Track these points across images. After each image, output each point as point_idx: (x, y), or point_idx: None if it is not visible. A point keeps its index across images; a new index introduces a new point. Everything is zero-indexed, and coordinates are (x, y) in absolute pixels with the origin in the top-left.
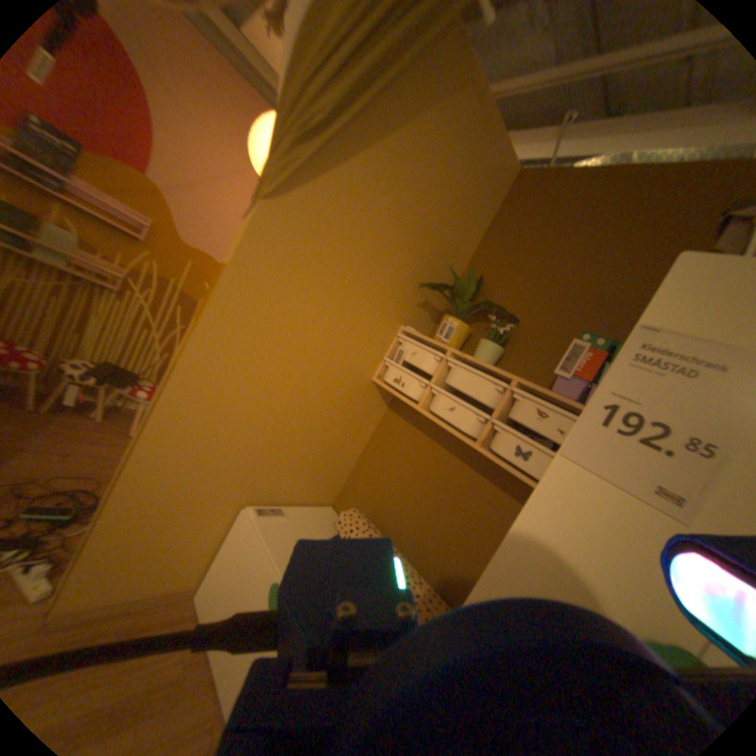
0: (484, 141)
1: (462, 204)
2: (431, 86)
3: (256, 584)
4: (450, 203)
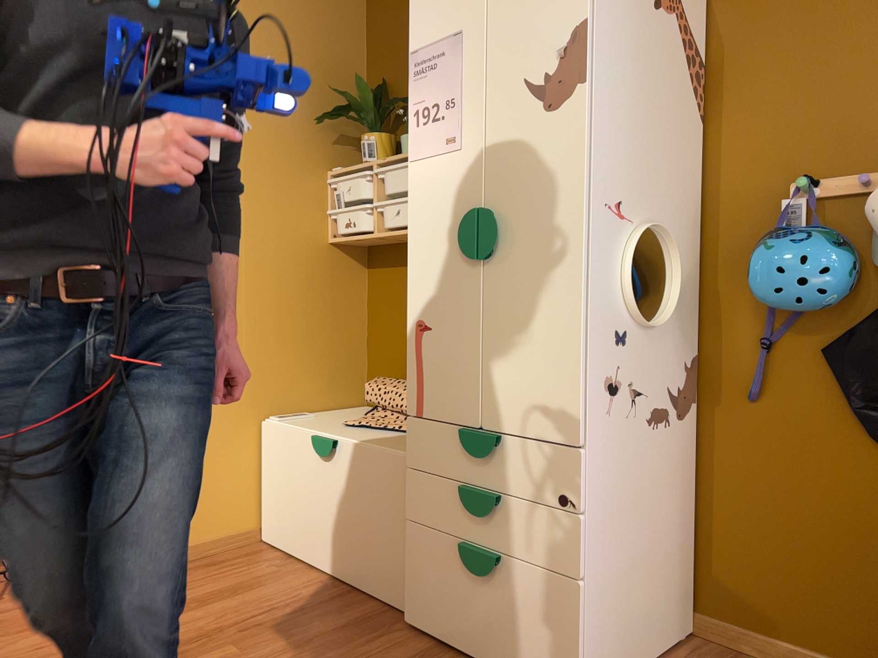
0: None
1: (319, 21)
2: None
3: (299, 458)
4: (304, 28)
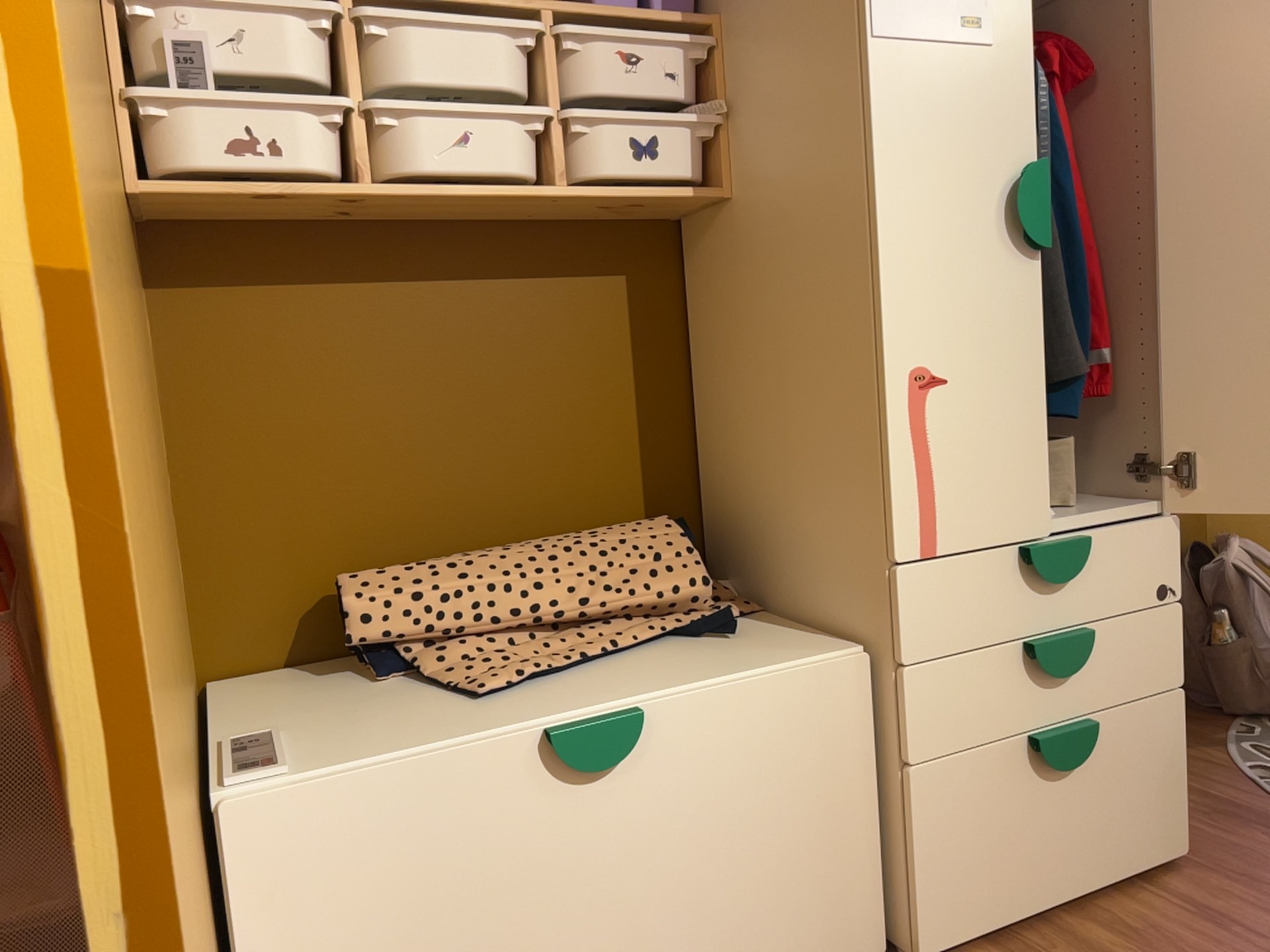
0: None
1: None
2: None
3: (477, 827)
4: None
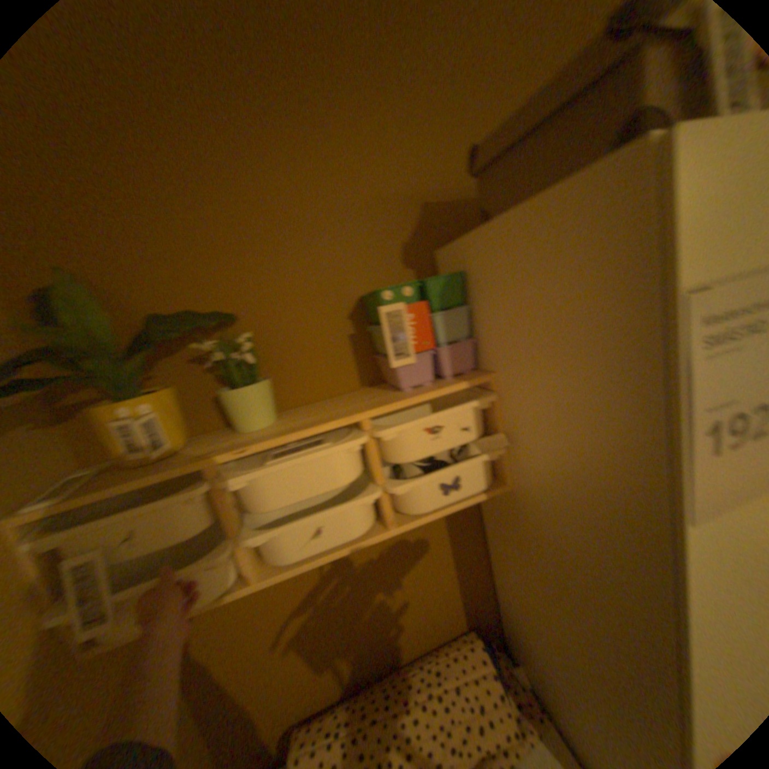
0: None
1: None
2: None
3: None
4: None
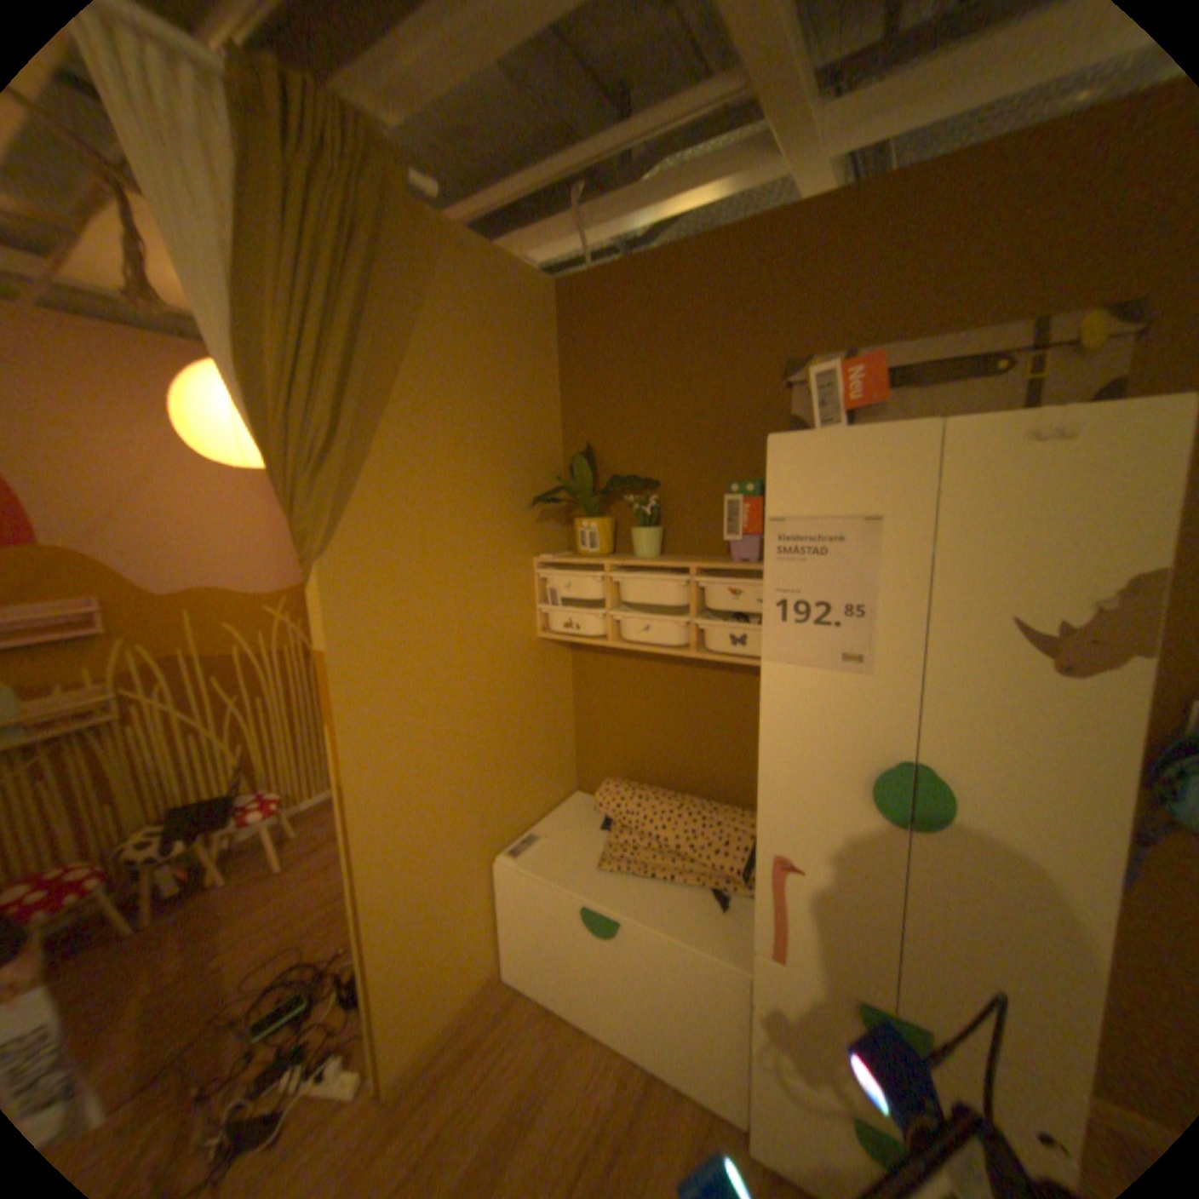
0: (496, 290)
1: (516, 377)
2: (405, 287)
3: (563, 921)
4: (503, 389)
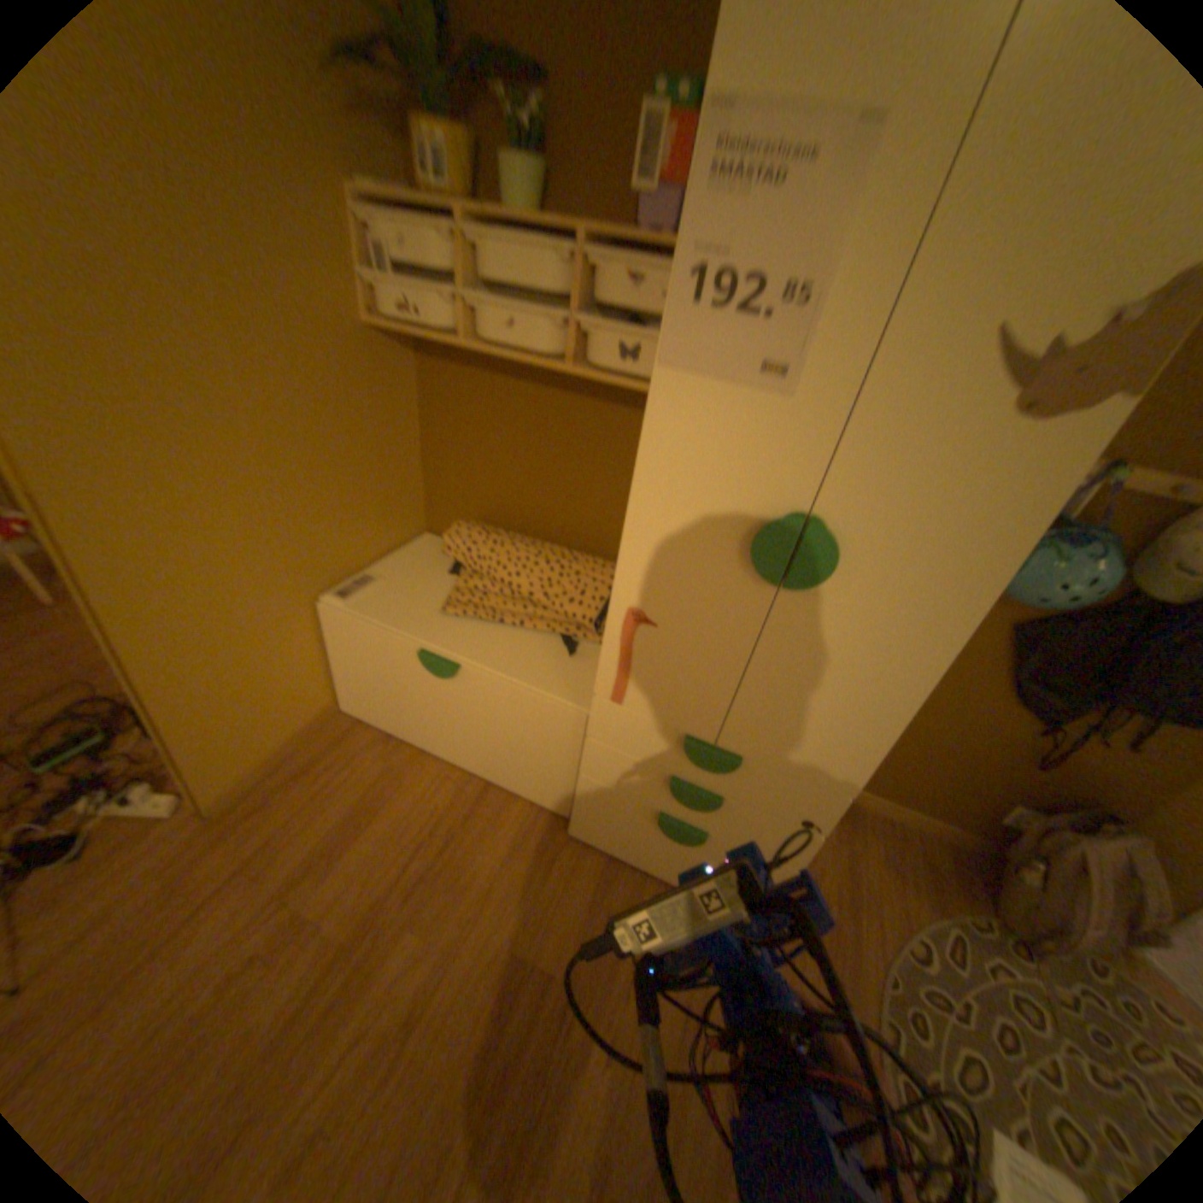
0: None
1: None
2: None
3: (397, 660)
4: None
